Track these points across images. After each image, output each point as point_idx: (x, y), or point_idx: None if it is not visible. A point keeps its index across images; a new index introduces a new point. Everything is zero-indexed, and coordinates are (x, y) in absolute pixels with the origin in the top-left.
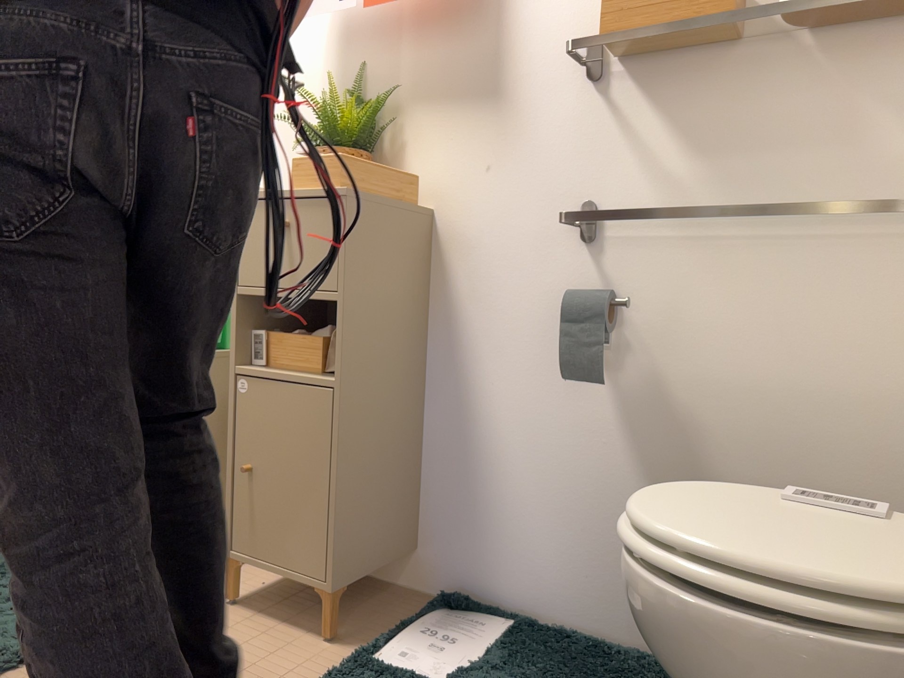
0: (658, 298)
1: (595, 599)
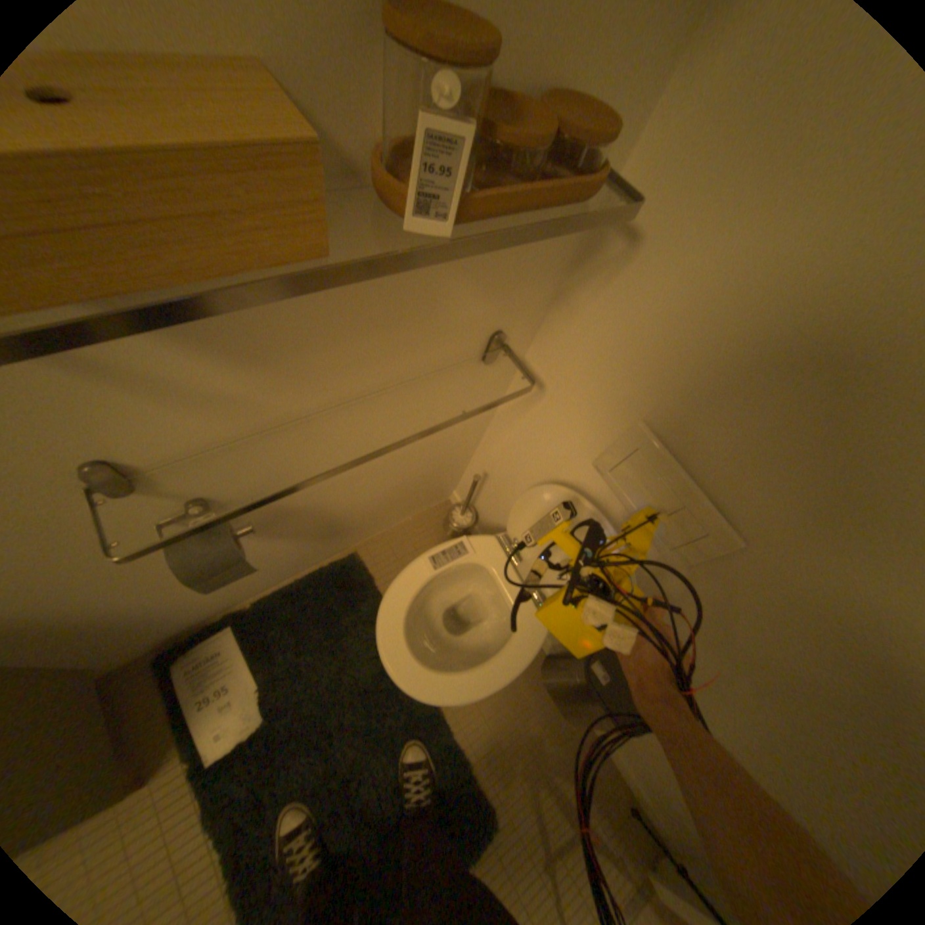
0: (260, 477)
1: (273, 580)
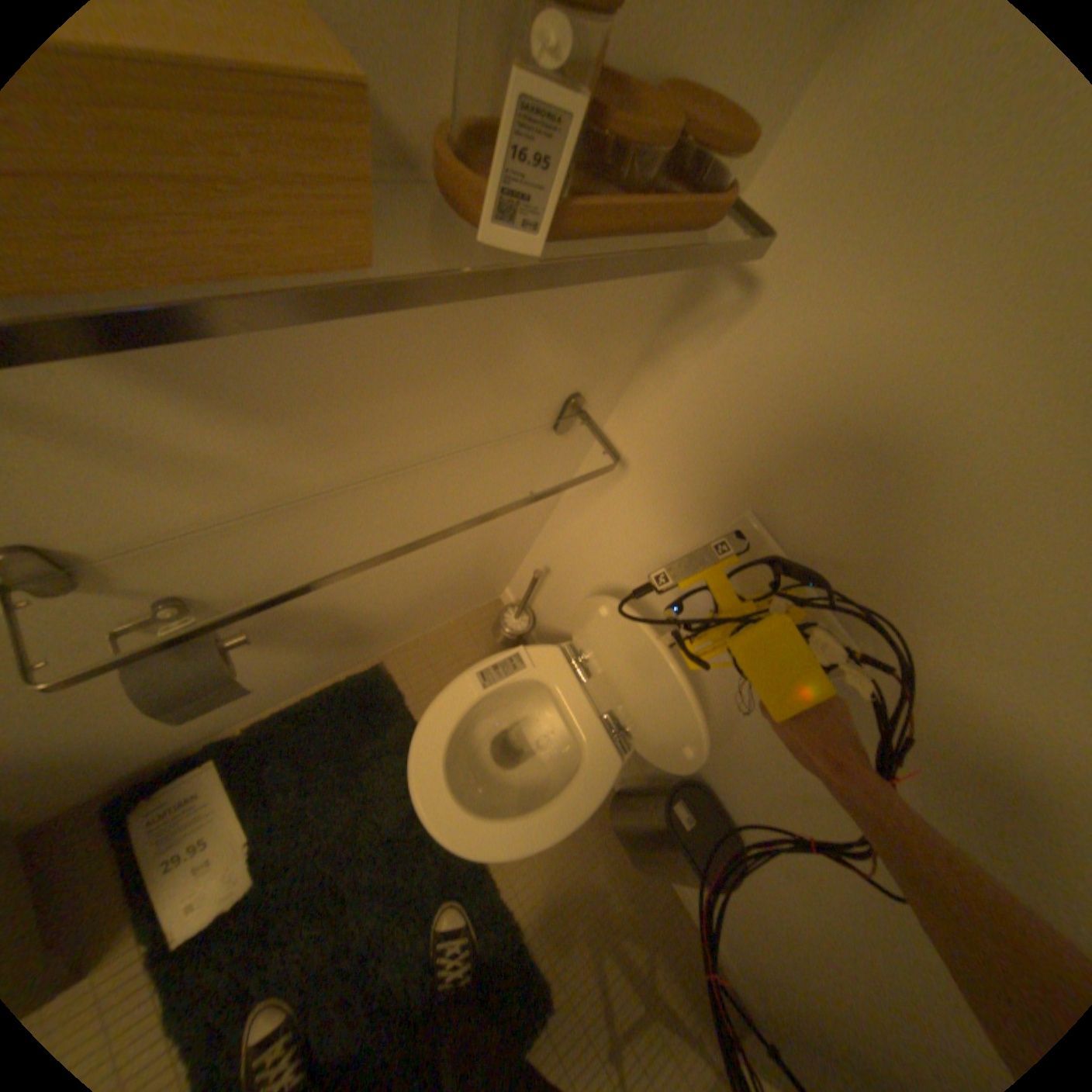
0: (260, 569)
1: (272, 698)
